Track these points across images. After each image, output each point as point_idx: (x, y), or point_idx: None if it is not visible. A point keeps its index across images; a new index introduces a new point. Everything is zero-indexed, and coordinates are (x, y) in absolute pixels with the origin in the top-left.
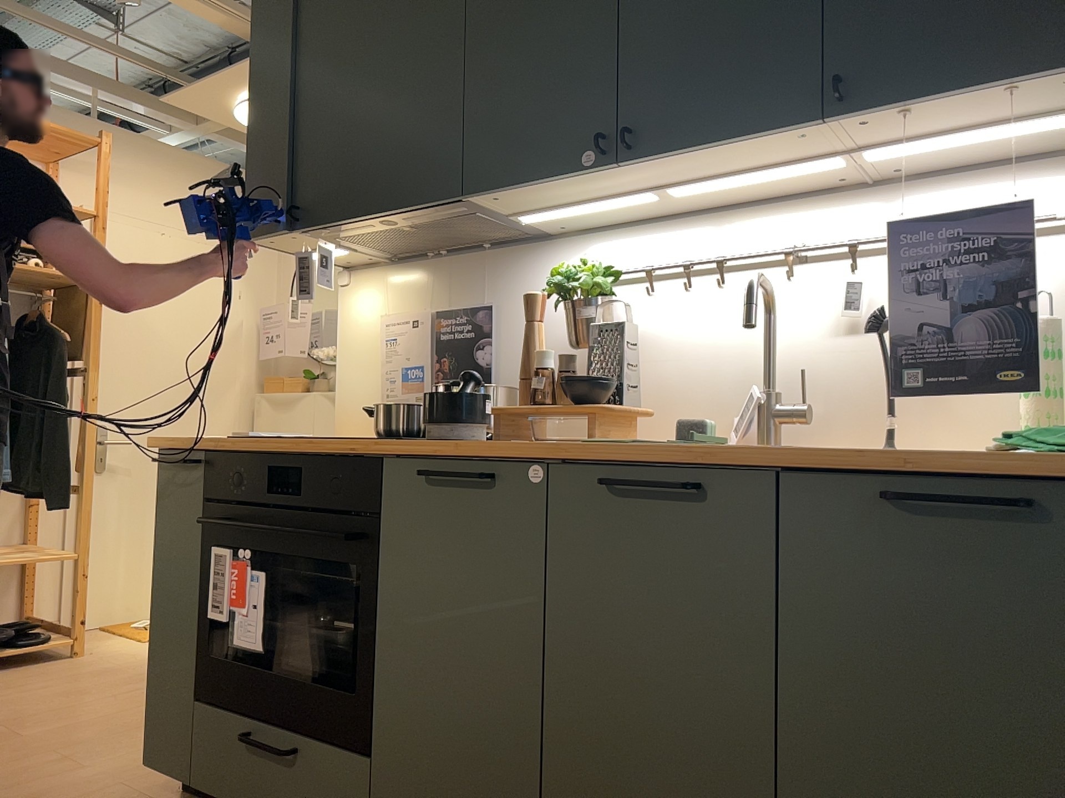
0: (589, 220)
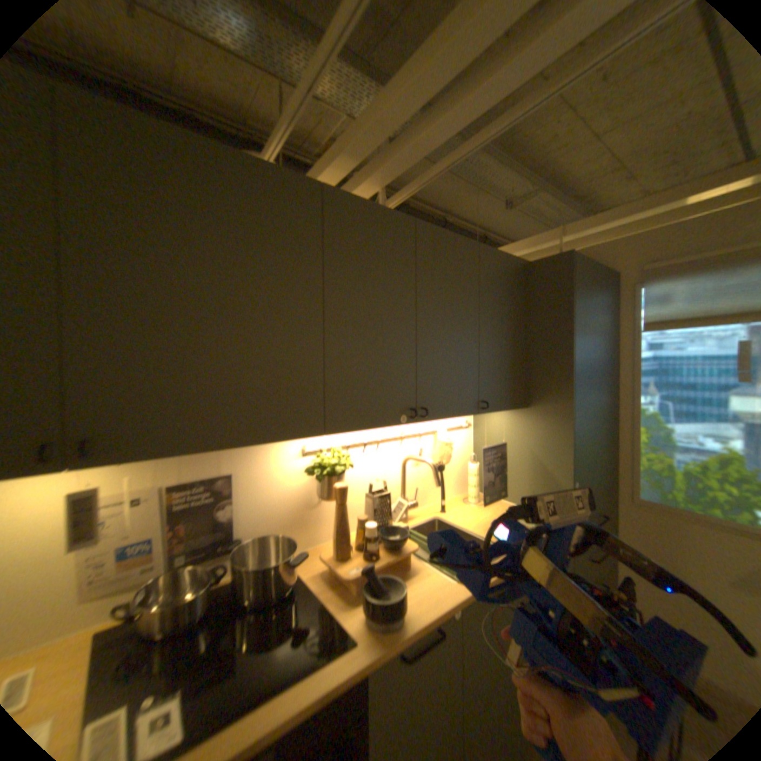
0: None
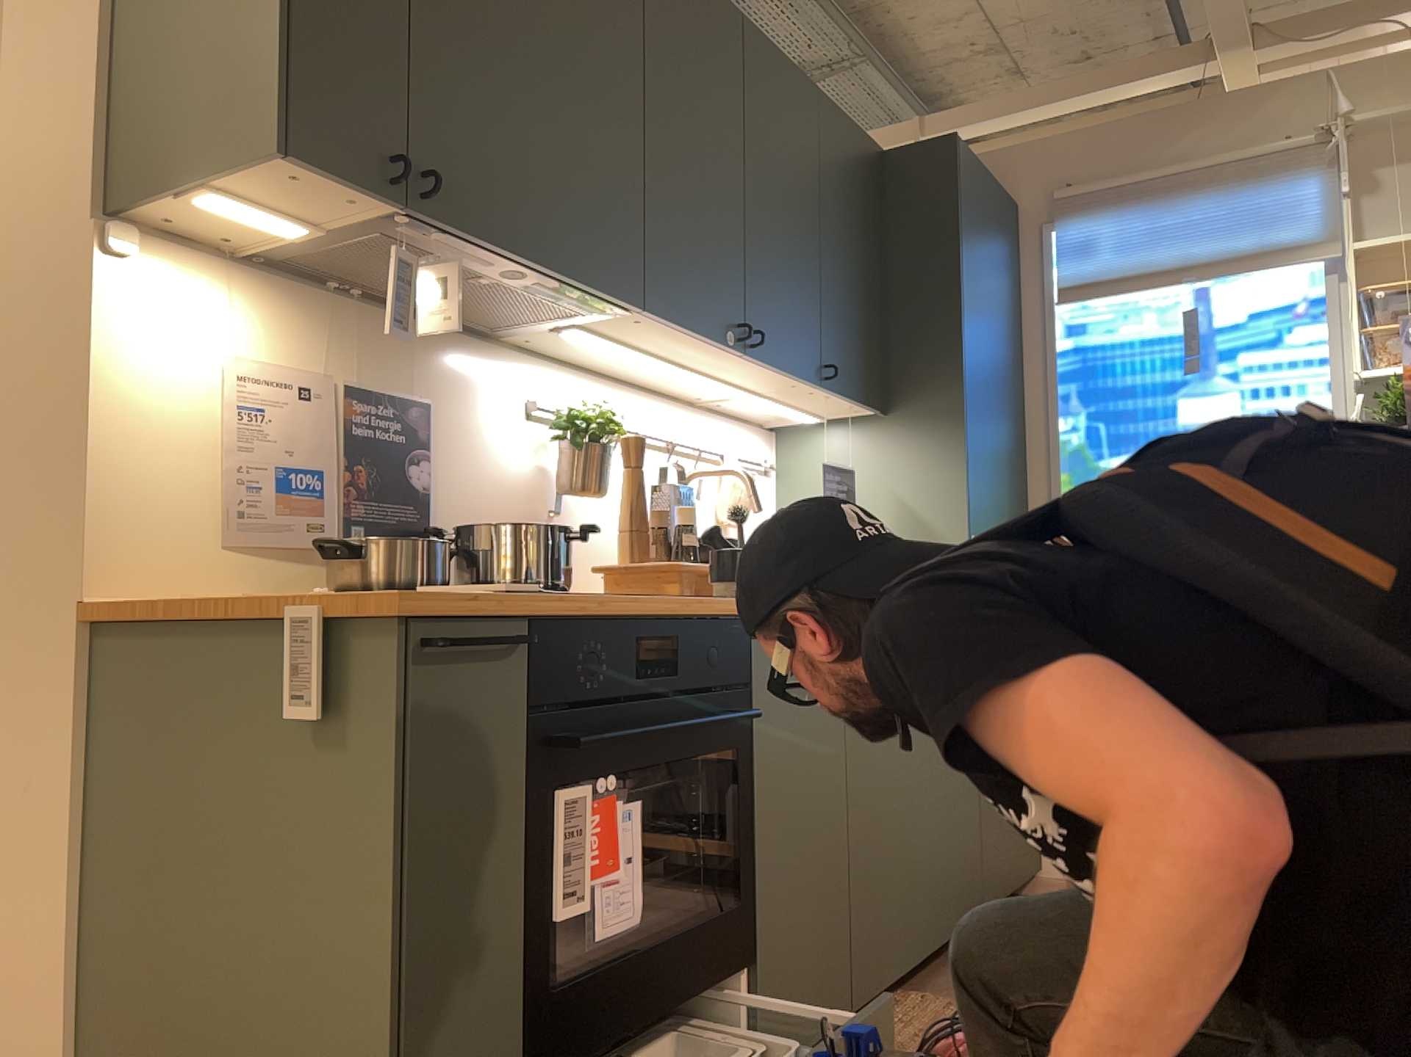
0: (554, 344)
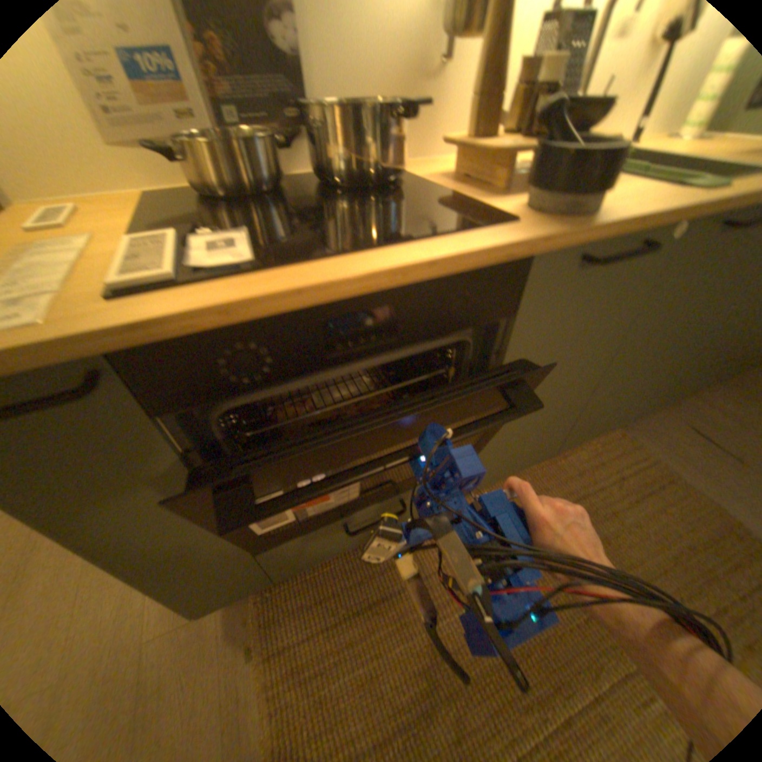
0: None
